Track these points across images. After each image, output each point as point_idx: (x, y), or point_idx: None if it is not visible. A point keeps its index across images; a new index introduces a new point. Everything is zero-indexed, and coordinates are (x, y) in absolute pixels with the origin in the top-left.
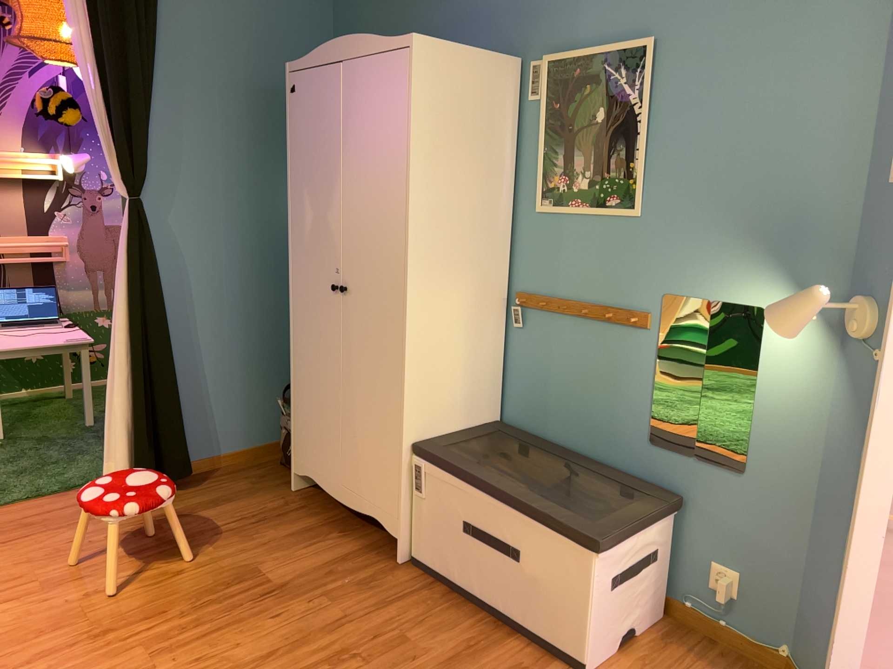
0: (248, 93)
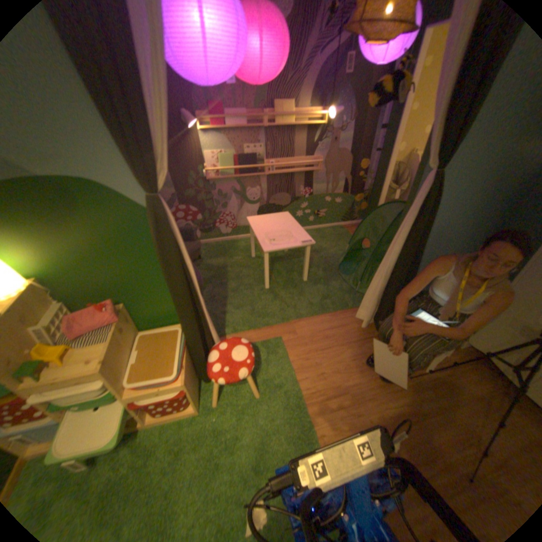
0: None
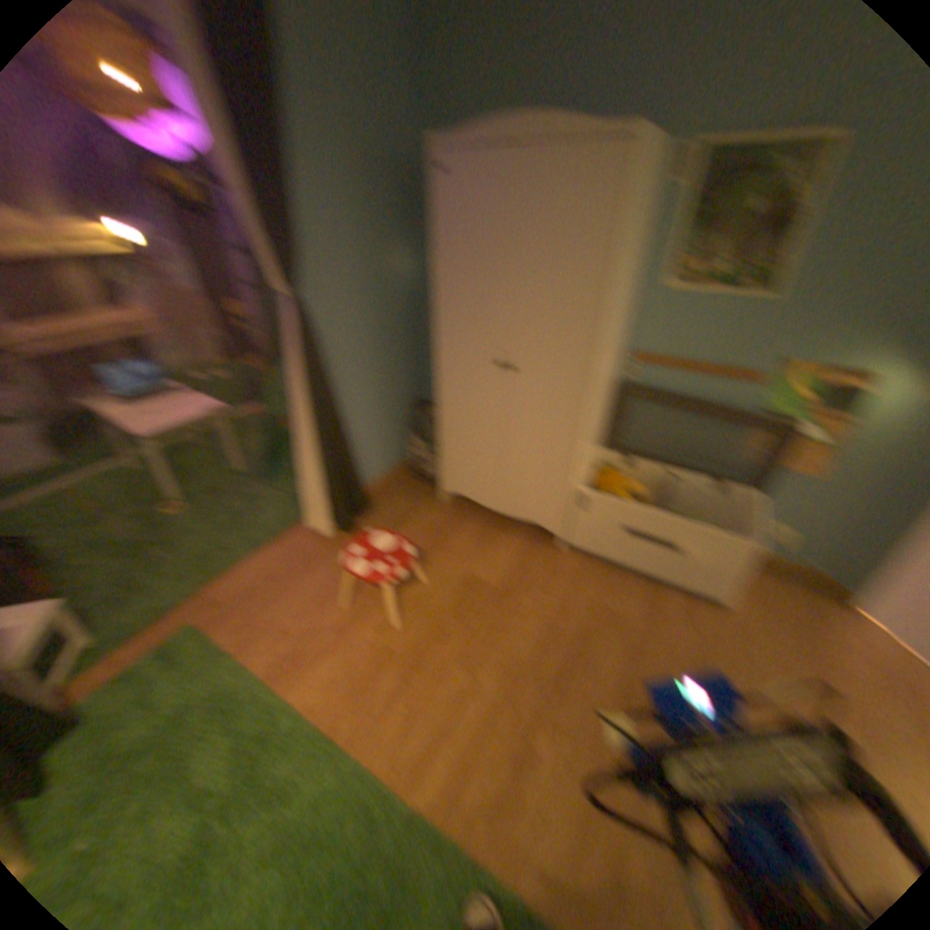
0: (360, 165)
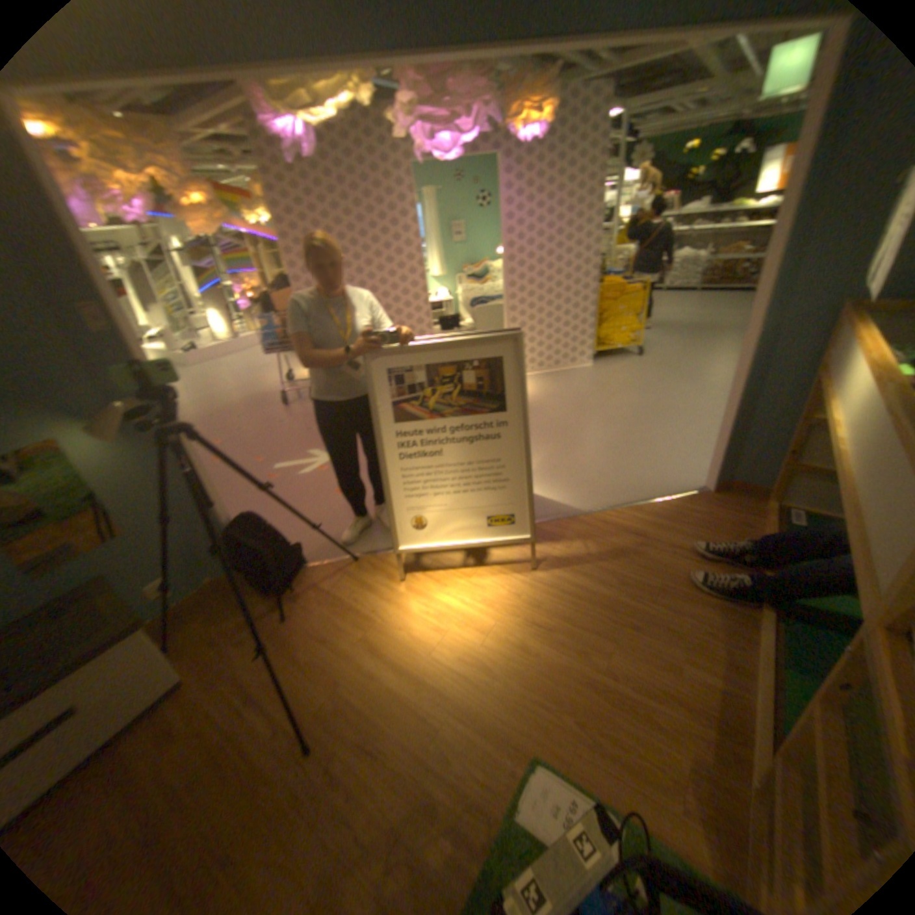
0: None
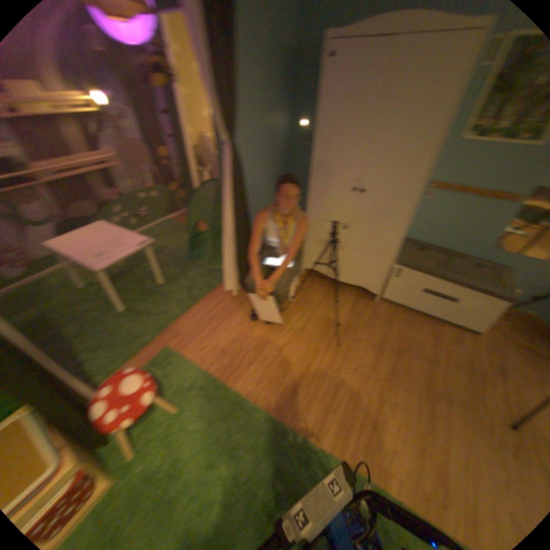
0: (267, 52)
